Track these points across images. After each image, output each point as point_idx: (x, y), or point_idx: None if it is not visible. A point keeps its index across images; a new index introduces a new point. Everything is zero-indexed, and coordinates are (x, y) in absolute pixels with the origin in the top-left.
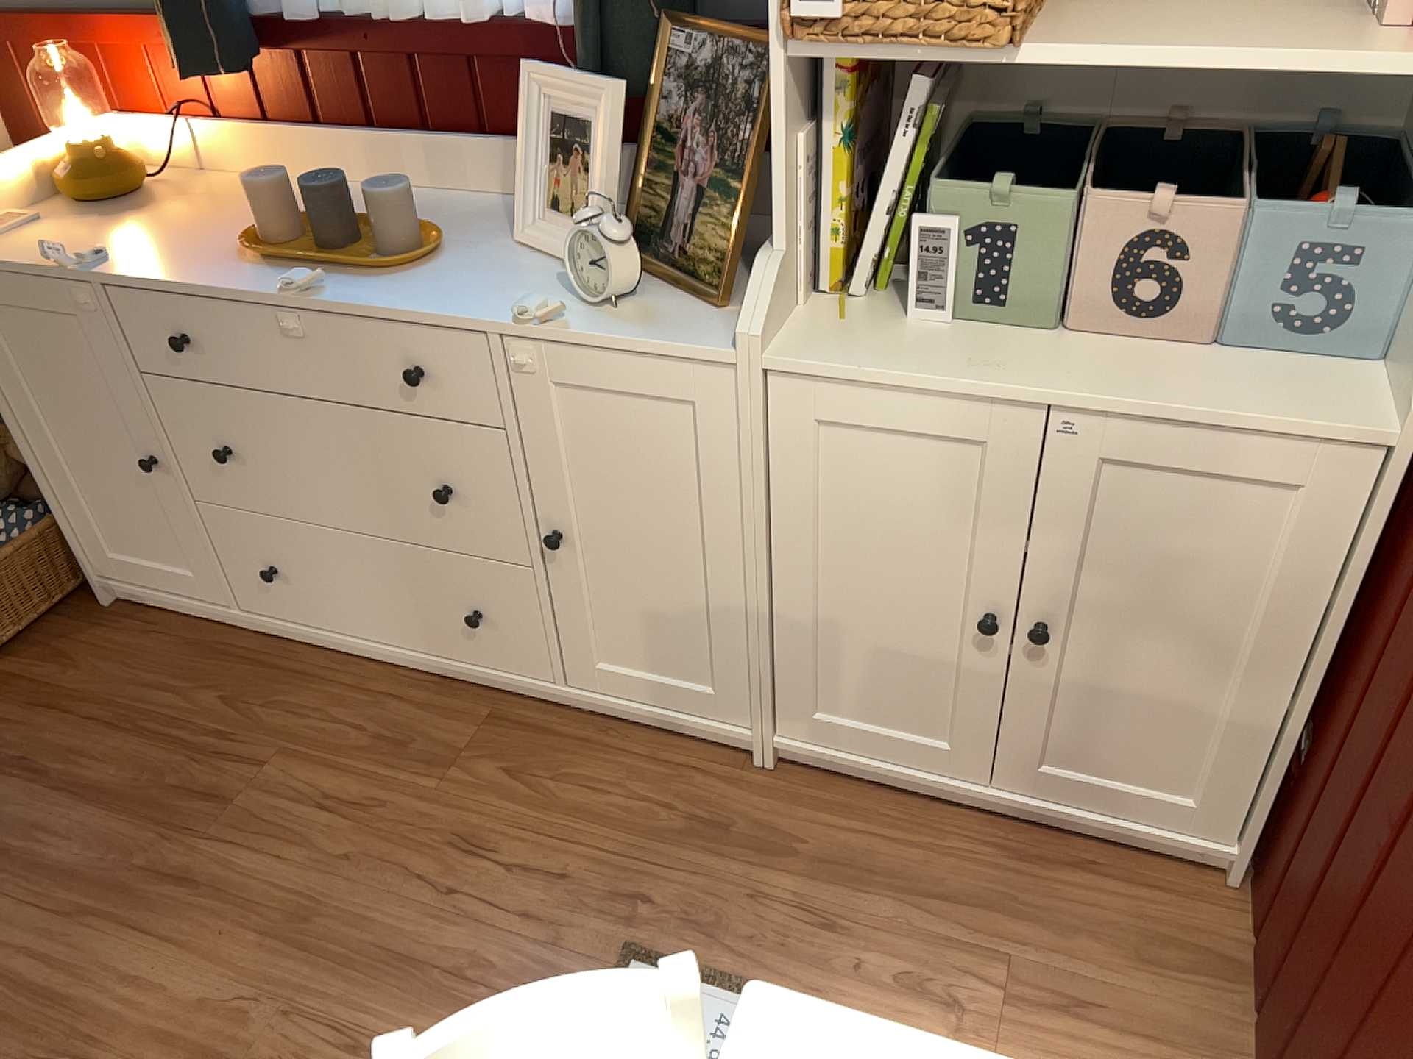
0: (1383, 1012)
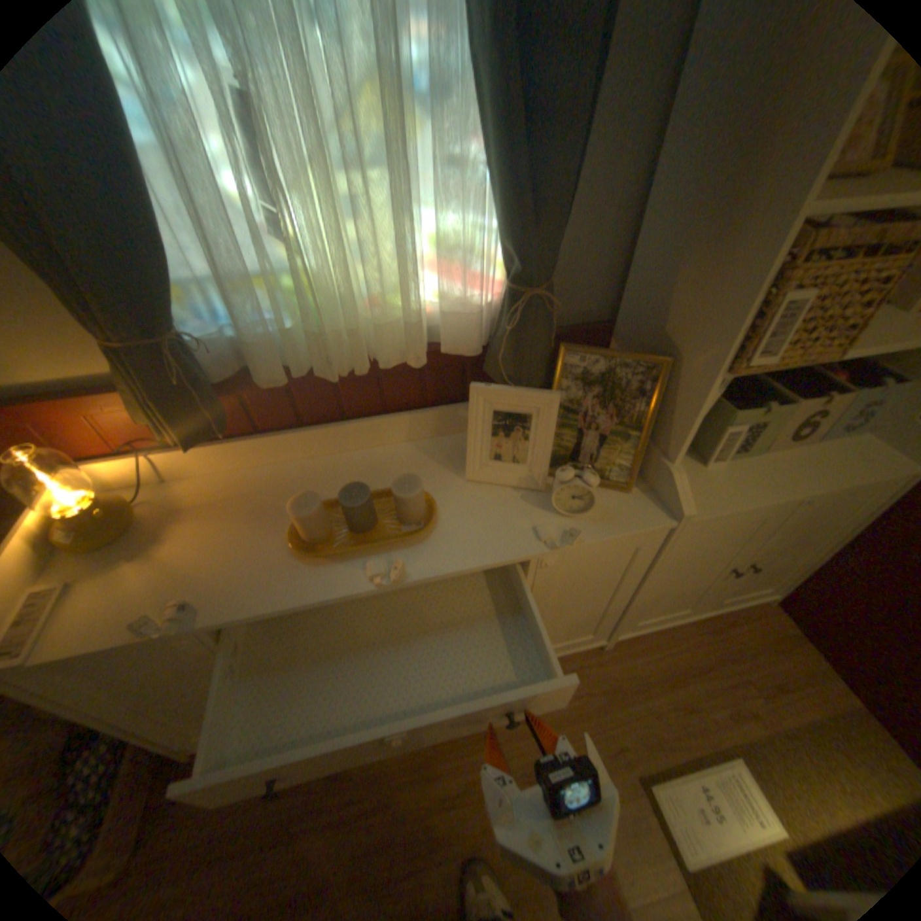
0: None
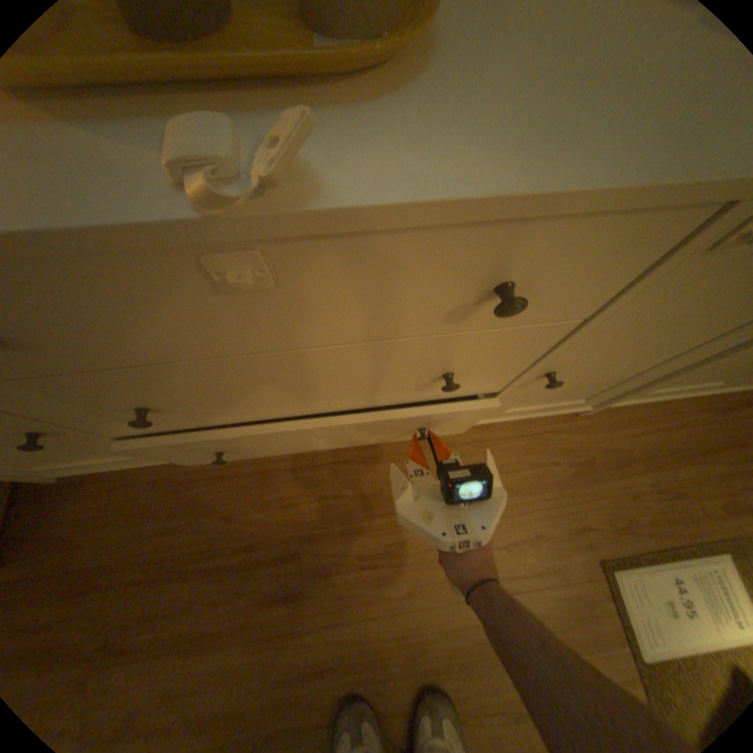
0: None
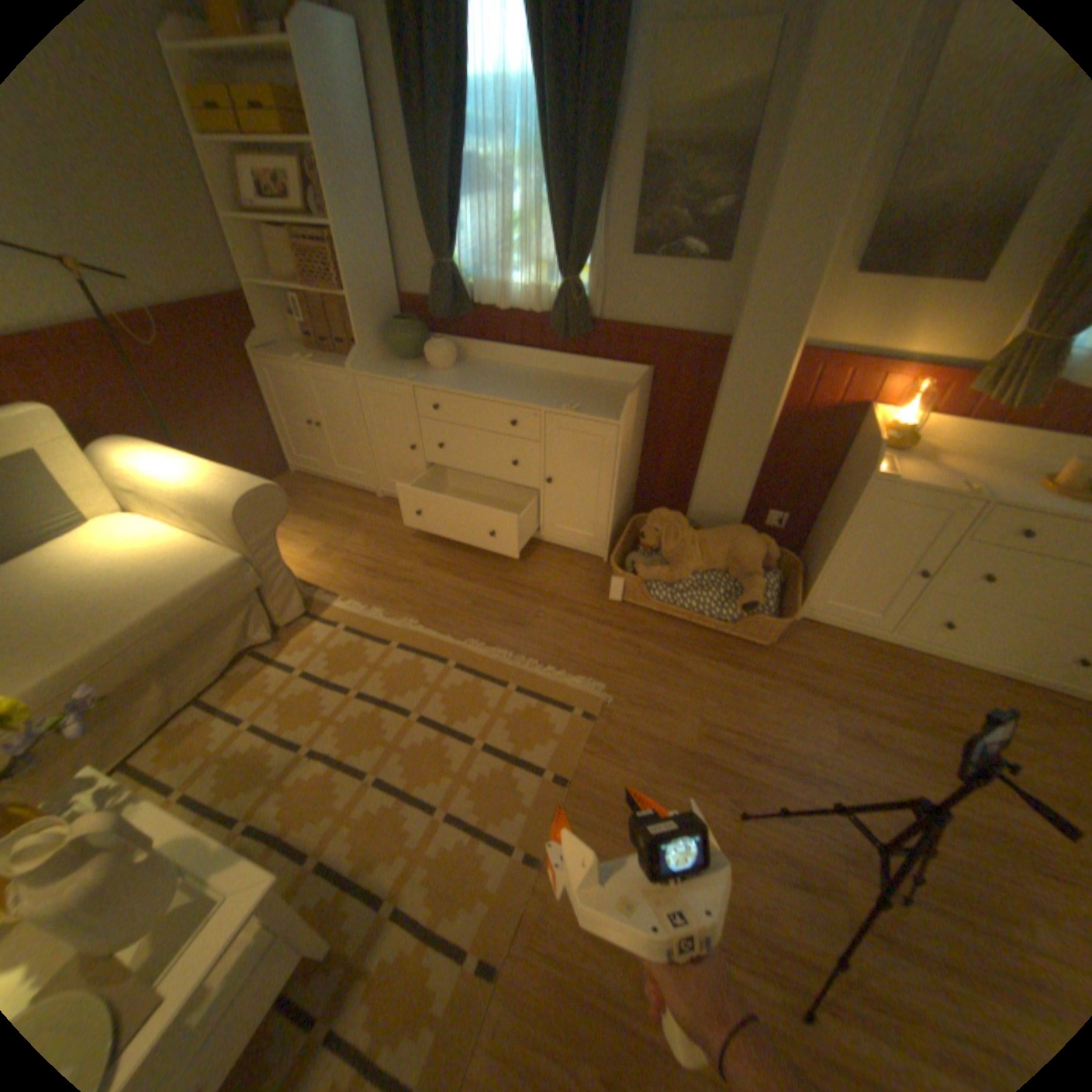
0: None
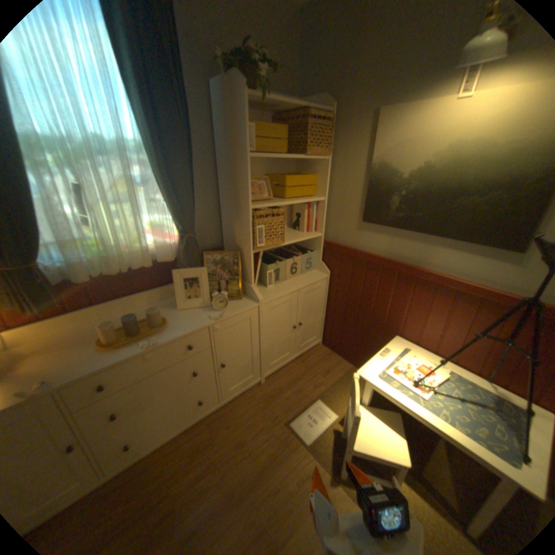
0: (374, 331)
